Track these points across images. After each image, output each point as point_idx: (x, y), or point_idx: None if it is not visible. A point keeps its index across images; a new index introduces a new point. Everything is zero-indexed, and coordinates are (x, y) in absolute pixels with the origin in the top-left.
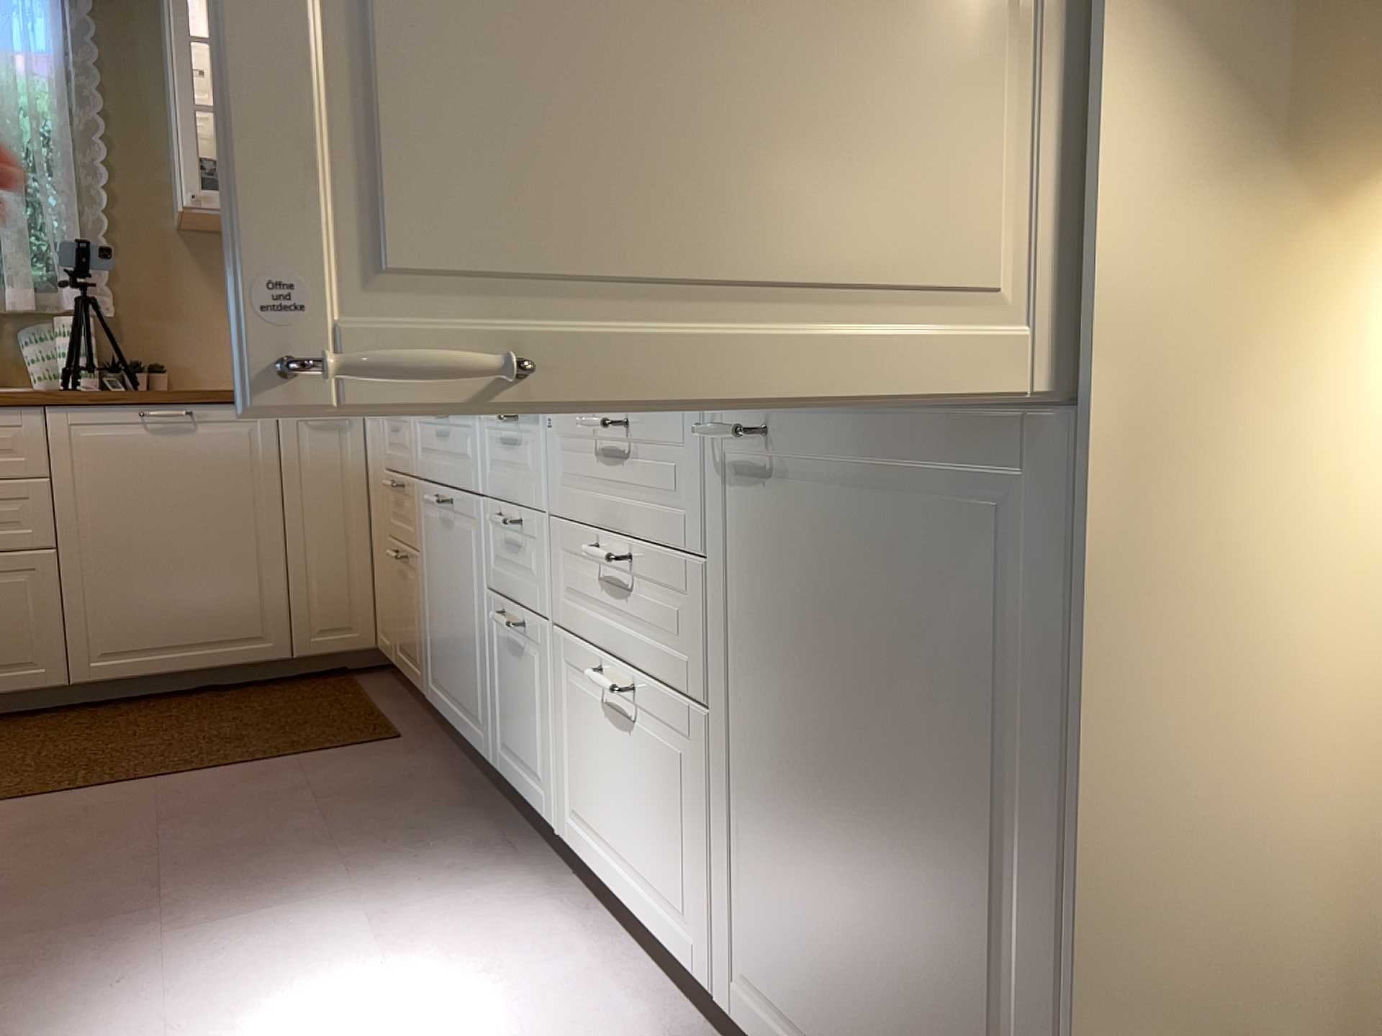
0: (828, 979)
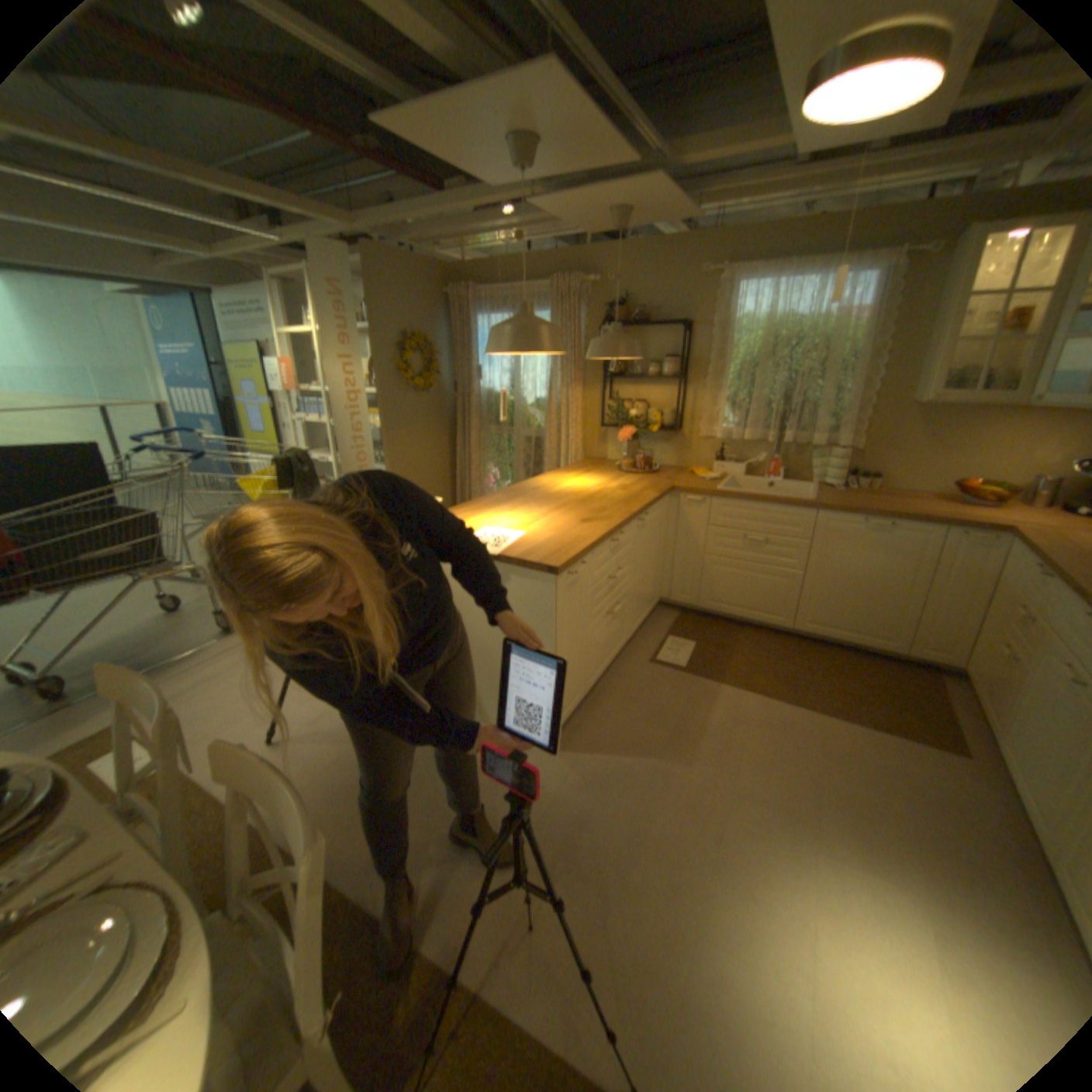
0: None
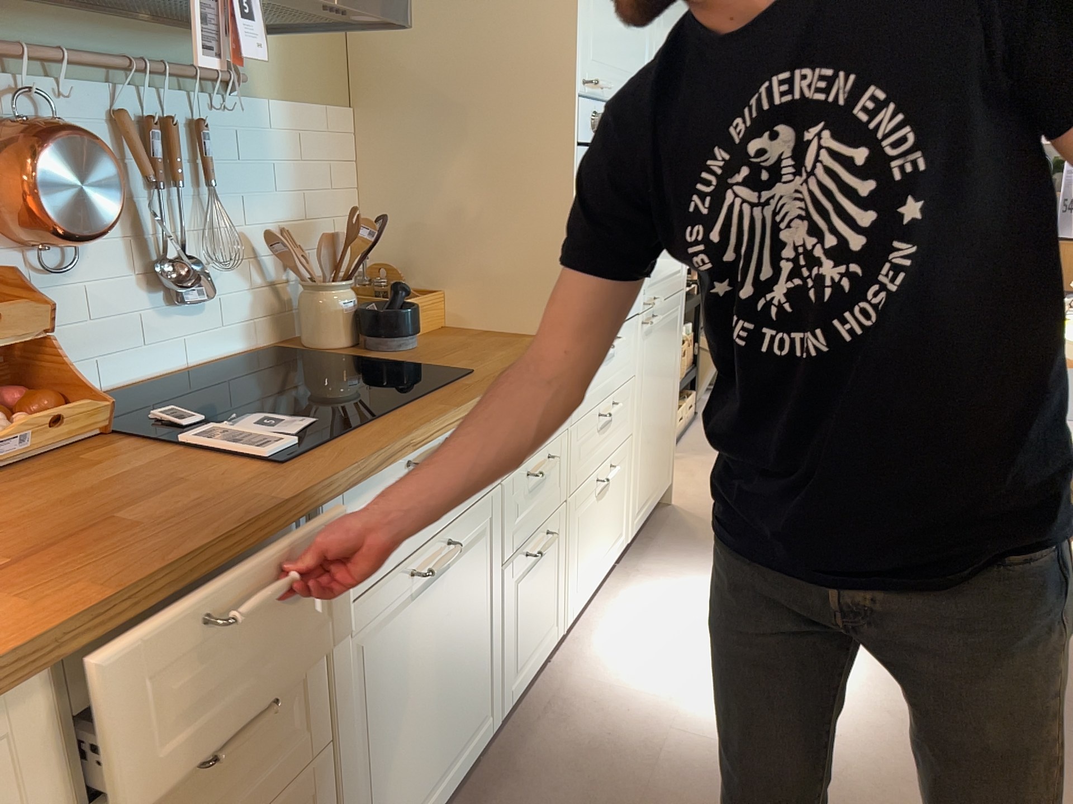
0: (651, 471)
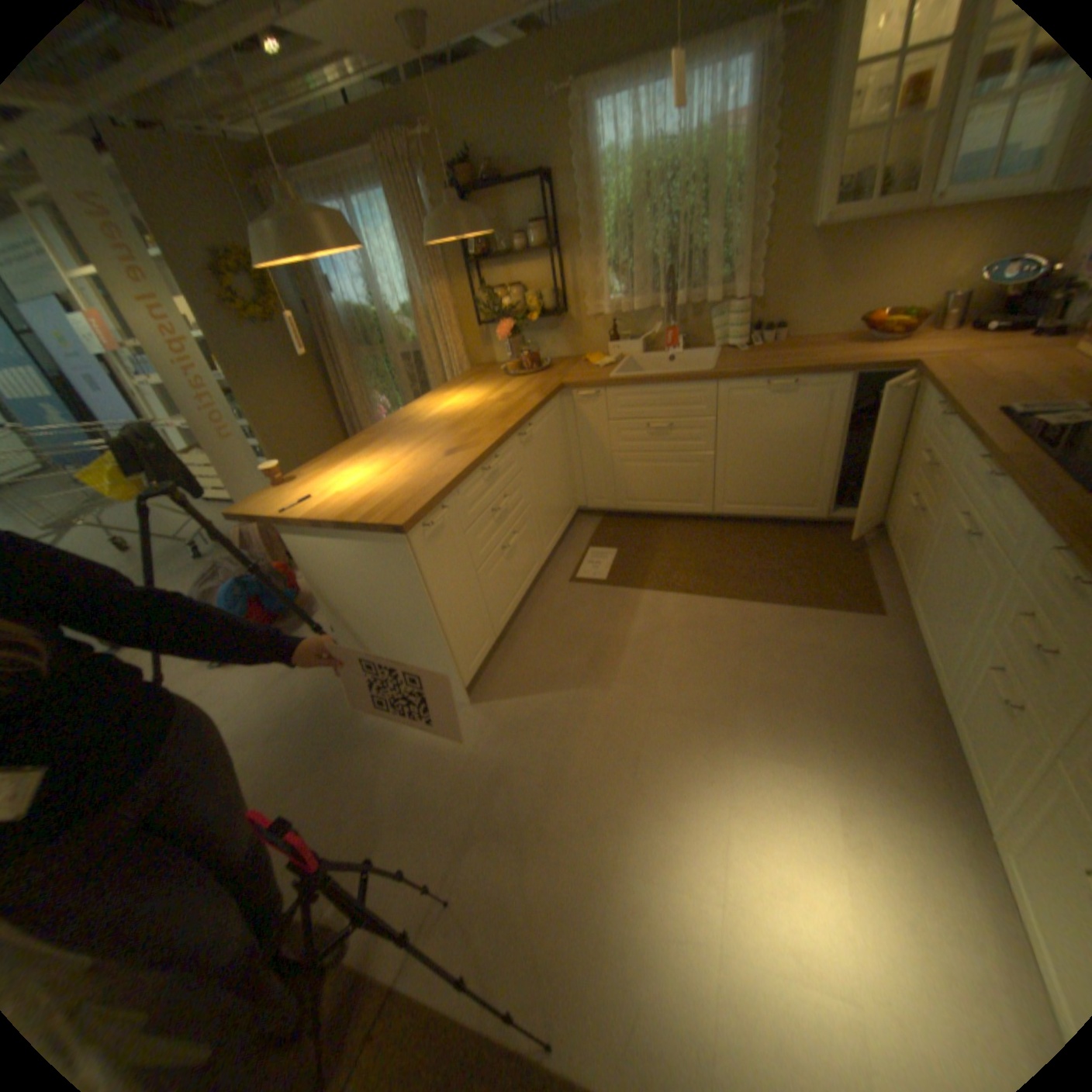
0: None
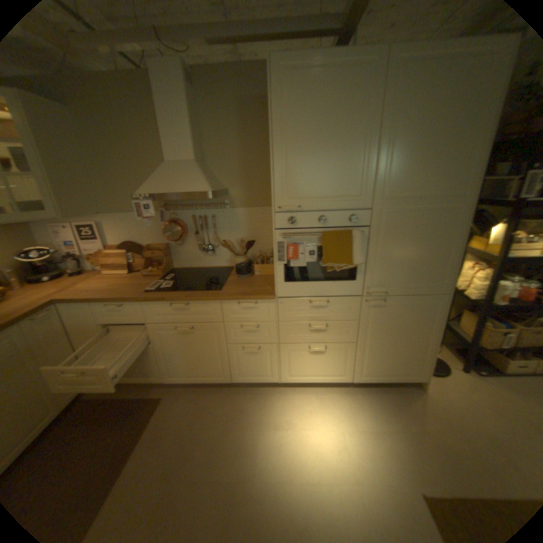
0: (387, 366)
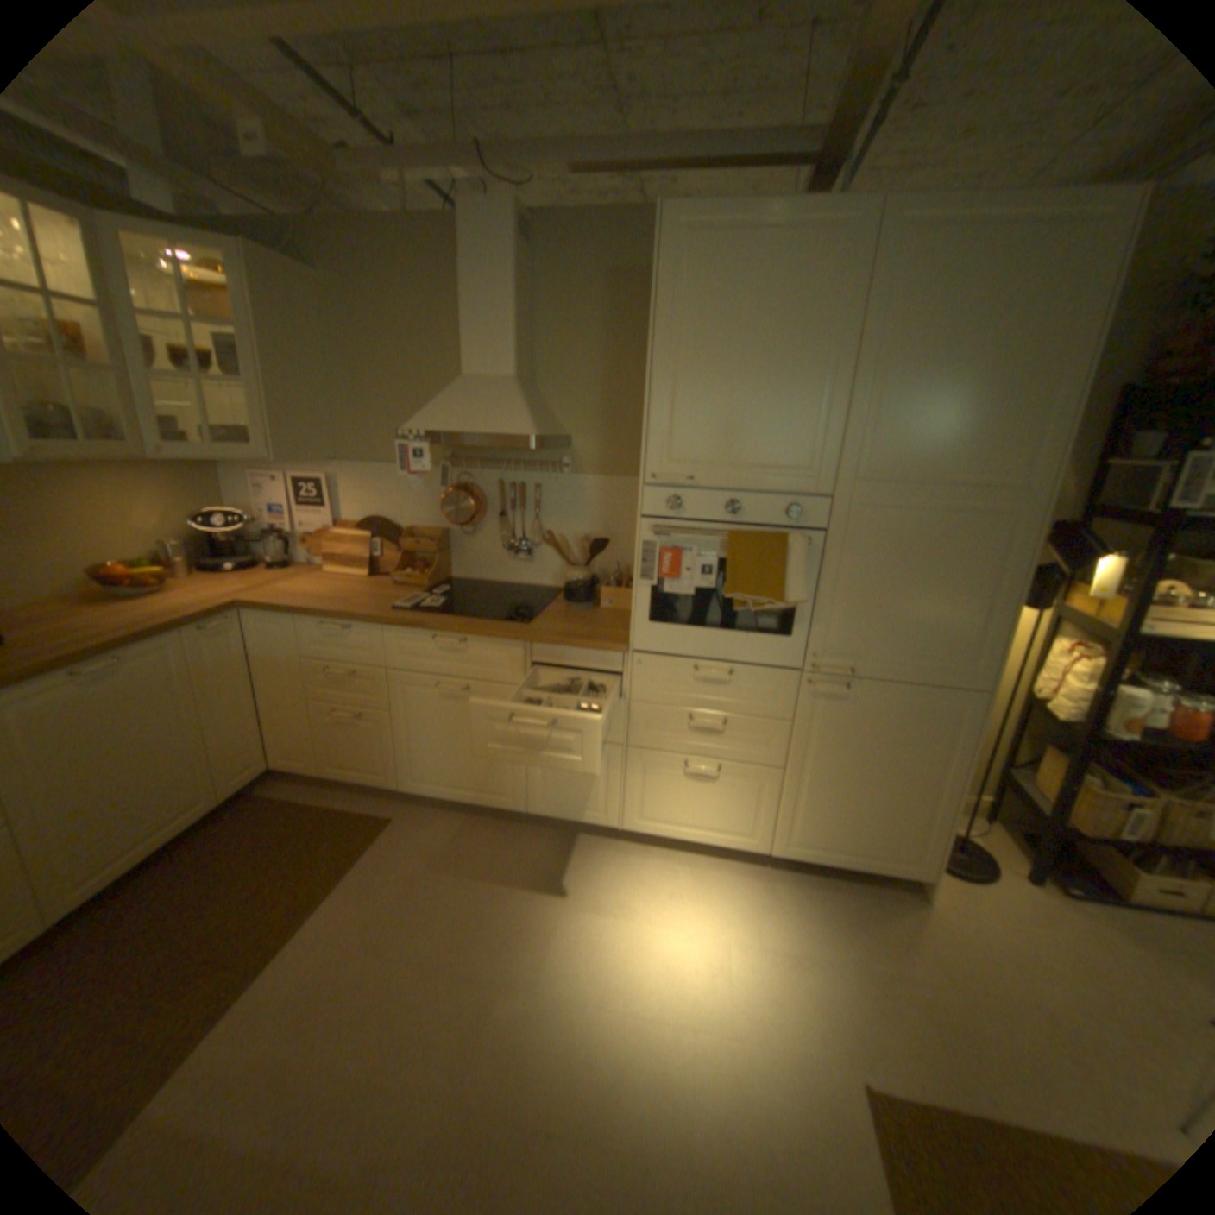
0: (845, 830)
